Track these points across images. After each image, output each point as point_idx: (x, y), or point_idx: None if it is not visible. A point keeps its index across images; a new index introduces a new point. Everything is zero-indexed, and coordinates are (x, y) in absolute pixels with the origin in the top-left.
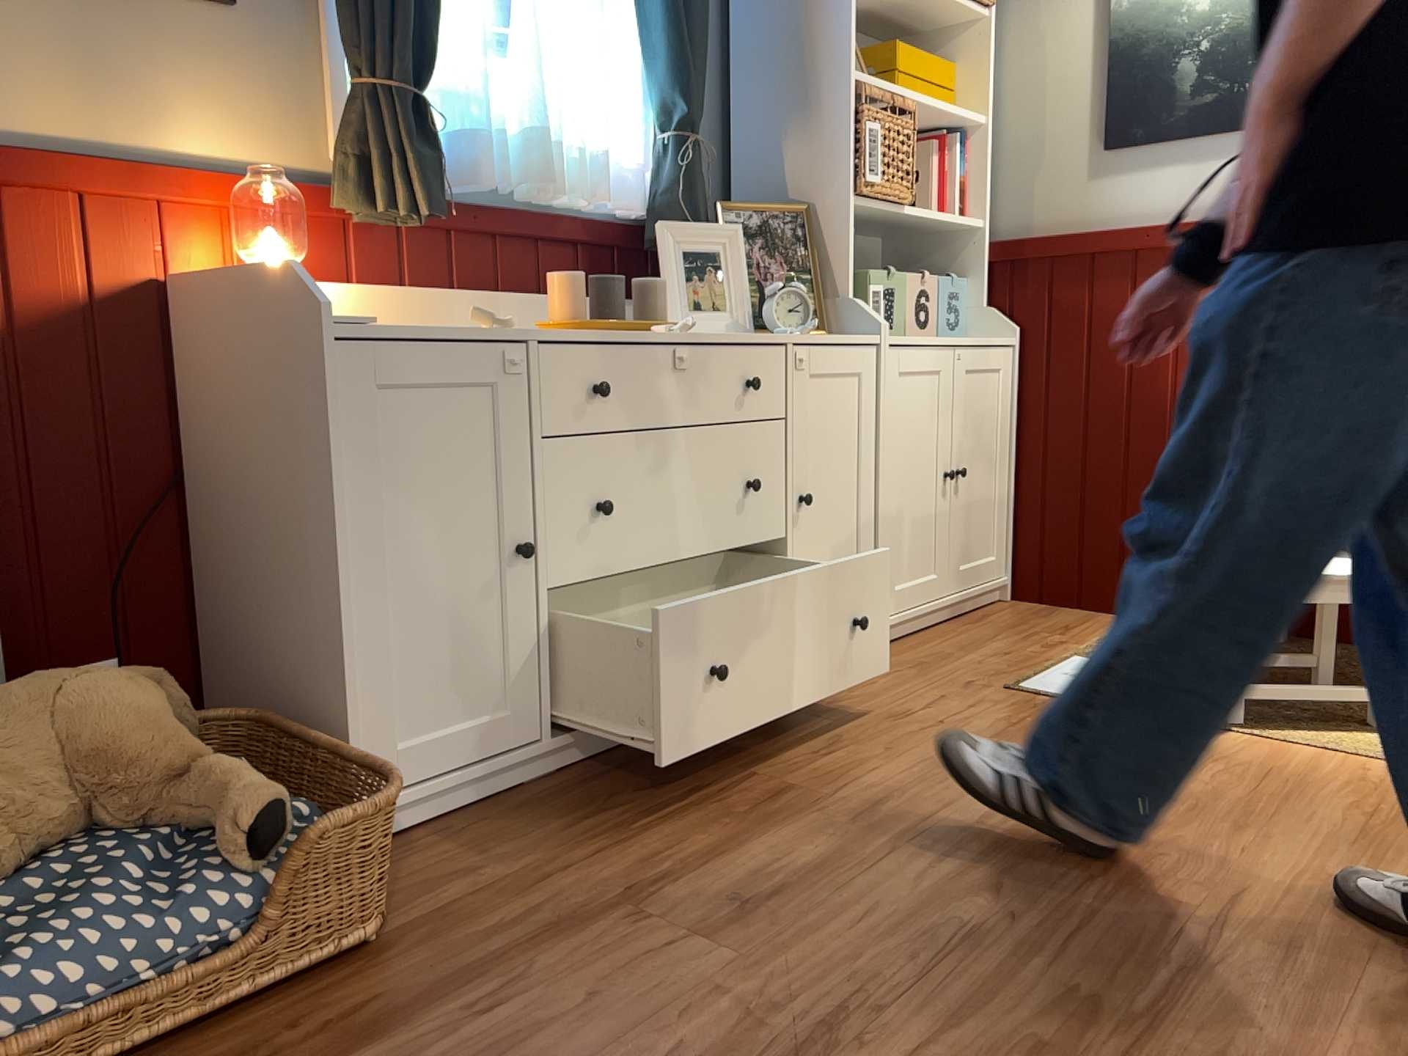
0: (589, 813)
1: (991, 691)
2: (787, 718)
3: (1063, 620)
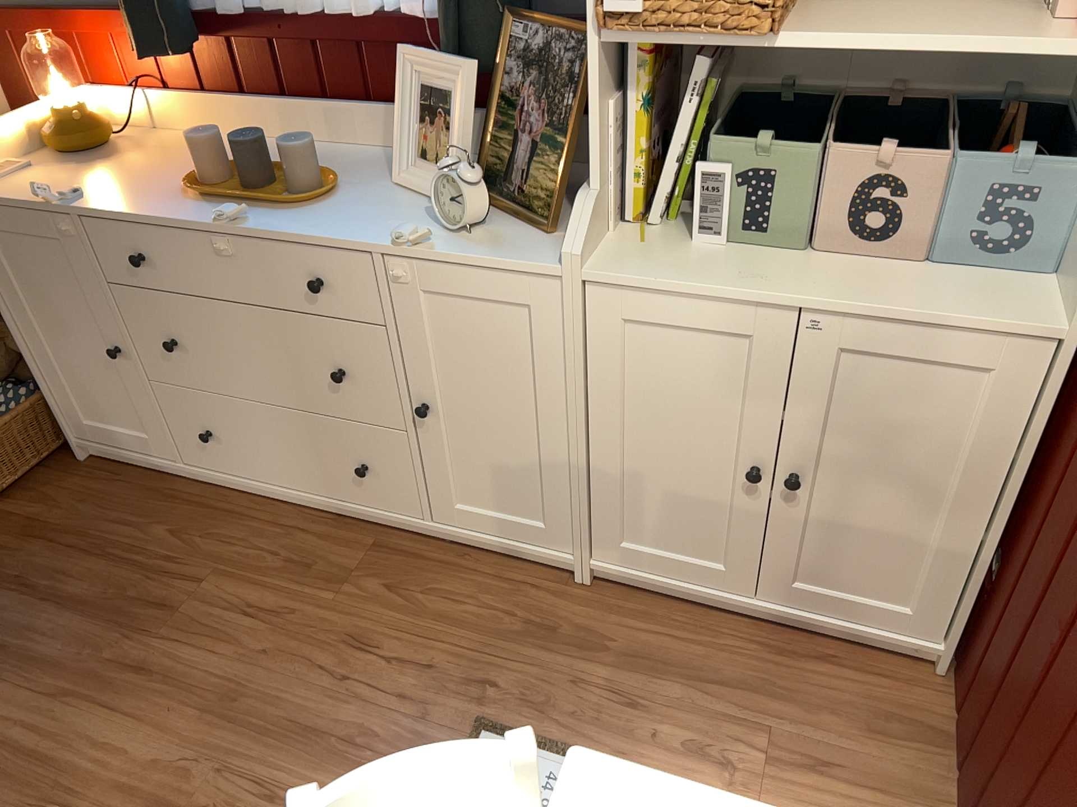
0: (144, 520)
1: (465, 703)
2: (342, 564)
3: (859, 752)
